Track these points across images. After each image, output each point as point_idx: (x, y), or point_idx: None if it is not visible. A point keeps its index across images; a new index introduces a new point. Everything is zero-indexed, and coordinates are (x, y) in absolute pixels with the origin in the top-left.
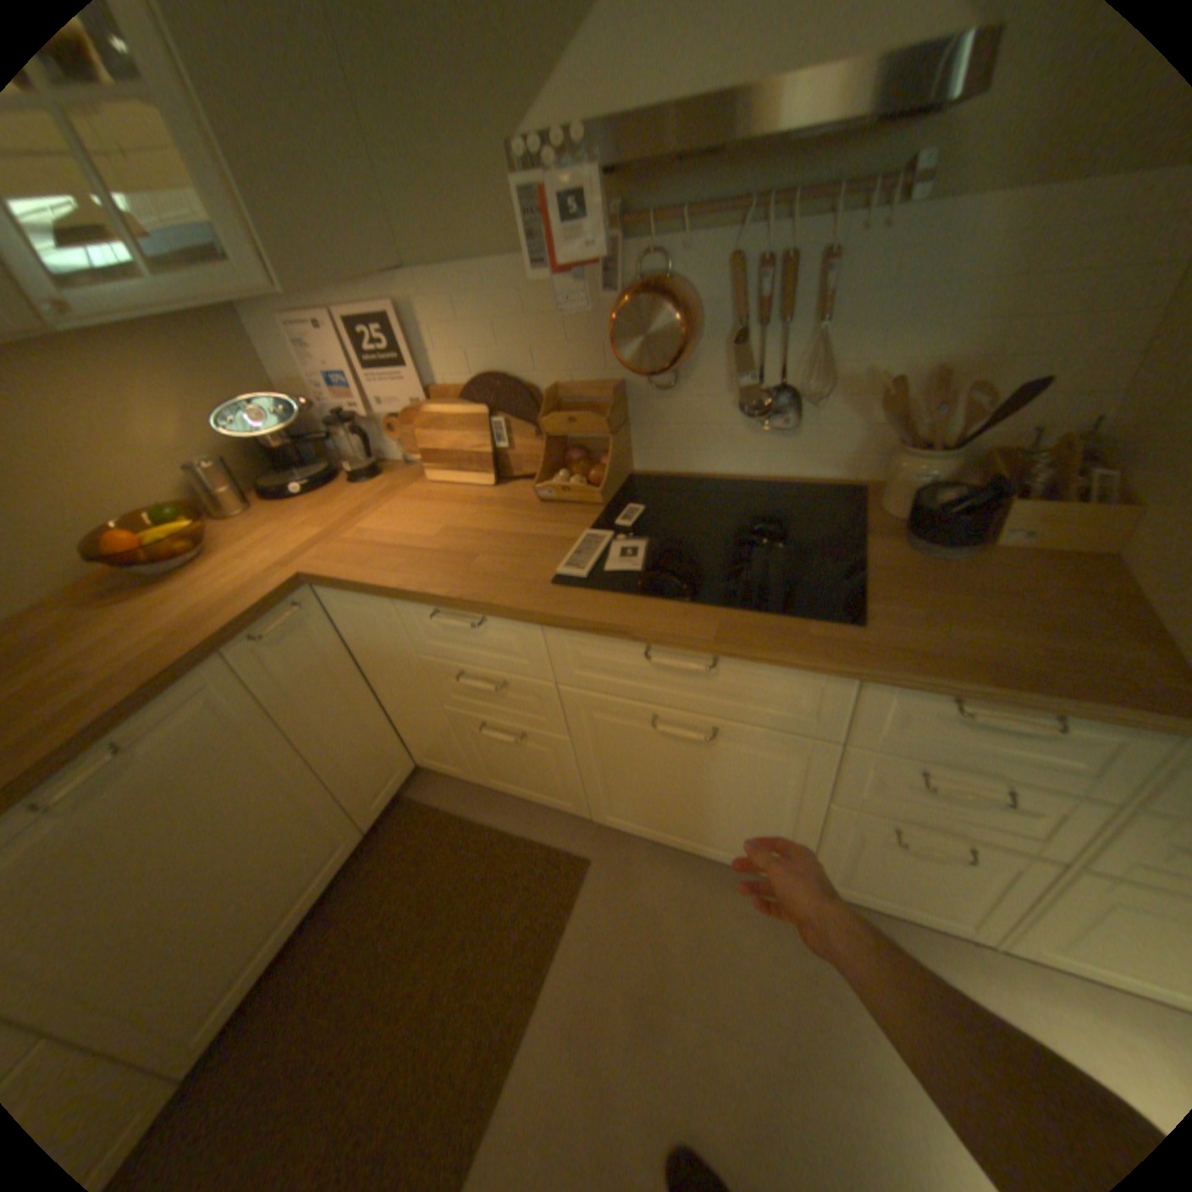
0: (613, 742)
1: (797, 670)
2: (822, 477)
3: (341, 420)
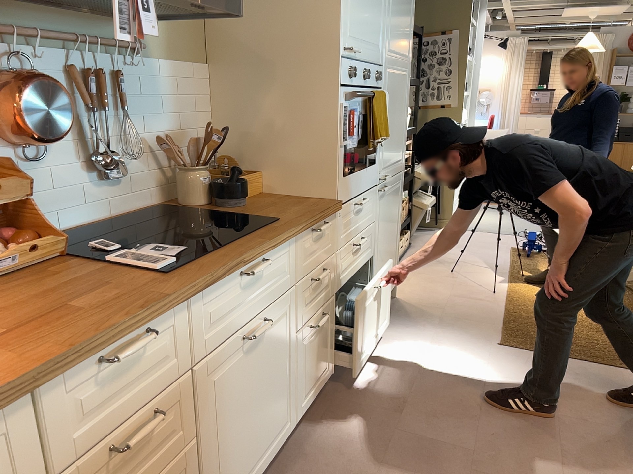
0: (220, 402)
1: (282, 247)
2: (137, 208)
3: None
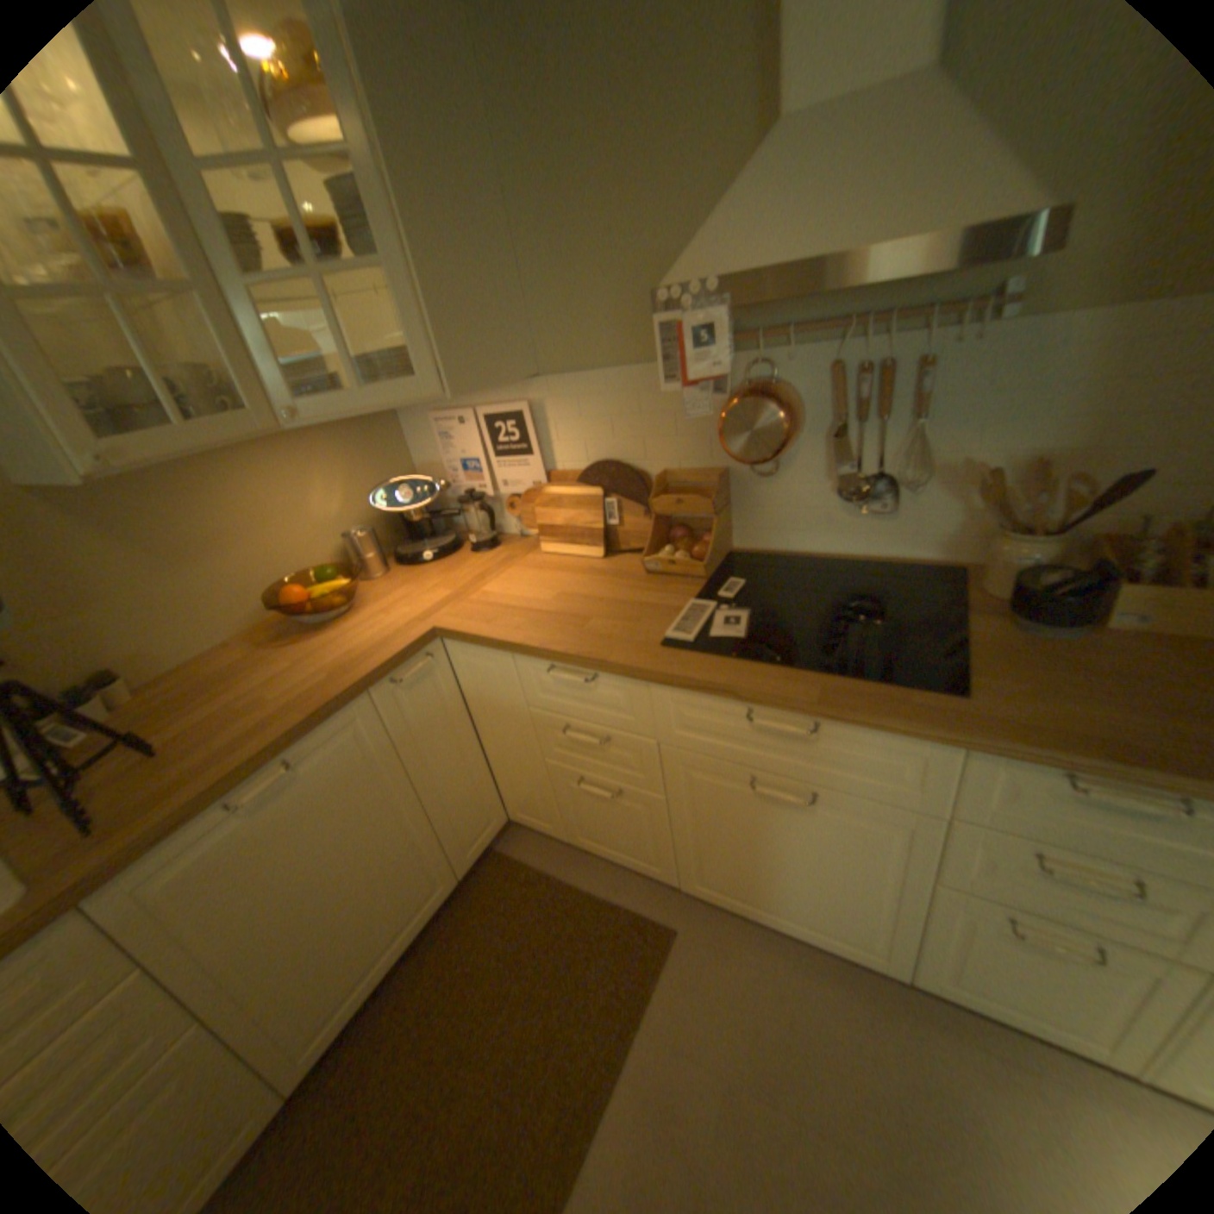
0: (710, 804)
1: (901, 738)
2: (922, 557)
3: (469, 498)
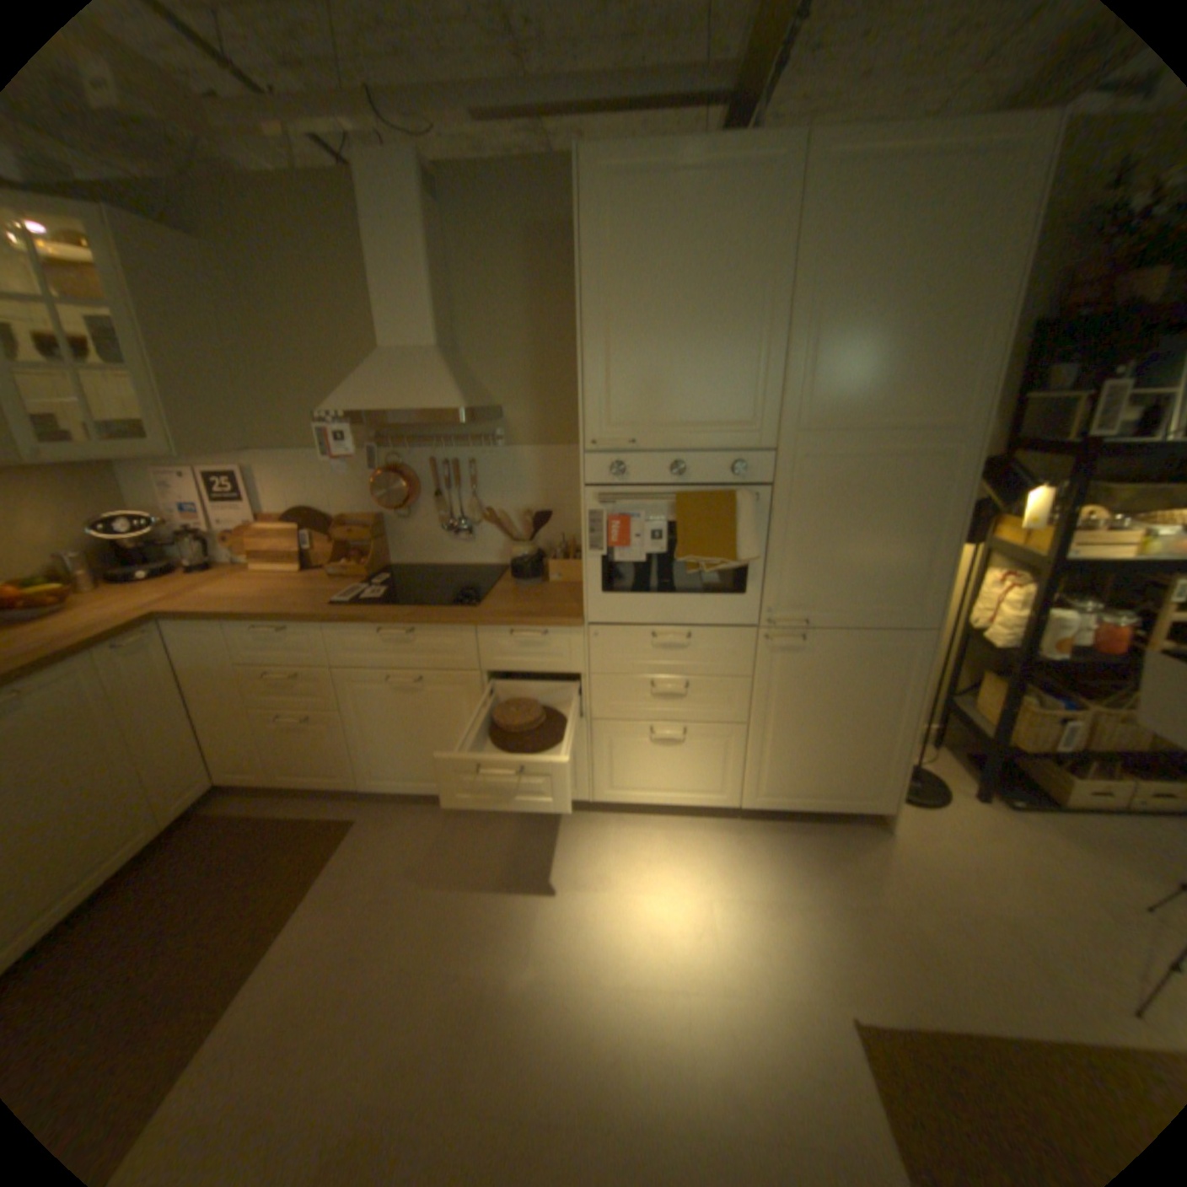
0: (366, 707)
1: (449, 630)
2: (491, 563)
3: (183, 537)
